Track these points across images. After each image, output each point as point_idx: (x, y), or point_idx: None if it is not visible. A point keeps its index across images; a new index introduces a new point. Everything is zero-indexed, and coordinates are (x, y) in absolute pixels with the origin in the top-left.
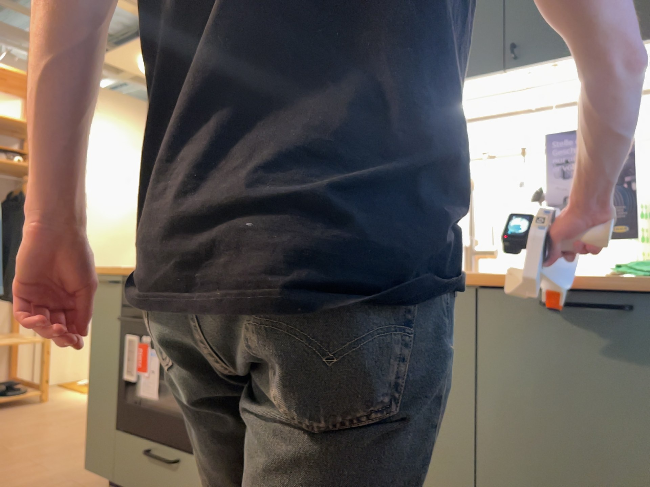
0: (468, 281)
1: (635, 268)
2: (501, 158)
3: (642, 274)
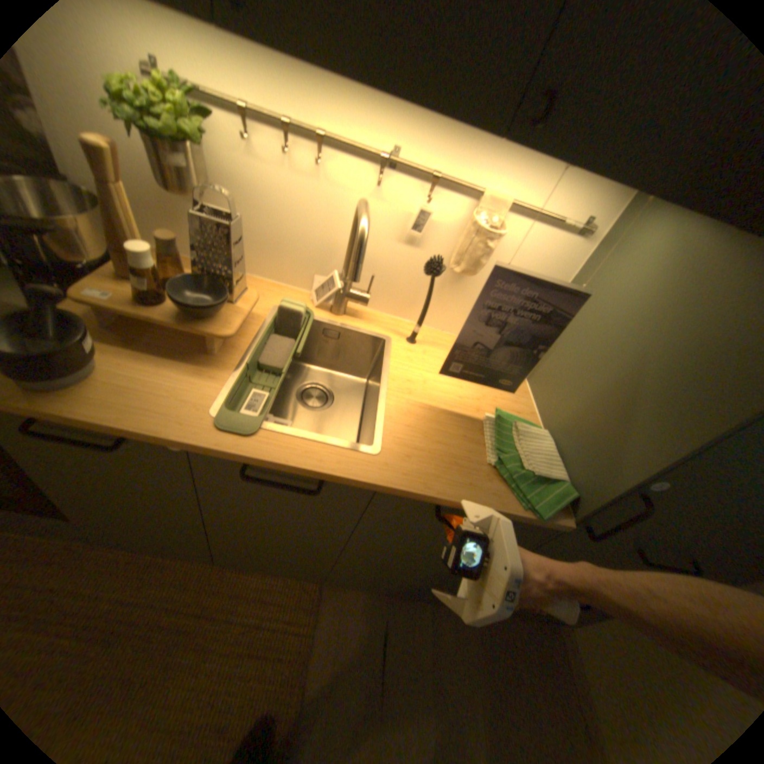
0: (370, 489)
1: (516, 480)
2: (402, 164)
3: (521, 497)
